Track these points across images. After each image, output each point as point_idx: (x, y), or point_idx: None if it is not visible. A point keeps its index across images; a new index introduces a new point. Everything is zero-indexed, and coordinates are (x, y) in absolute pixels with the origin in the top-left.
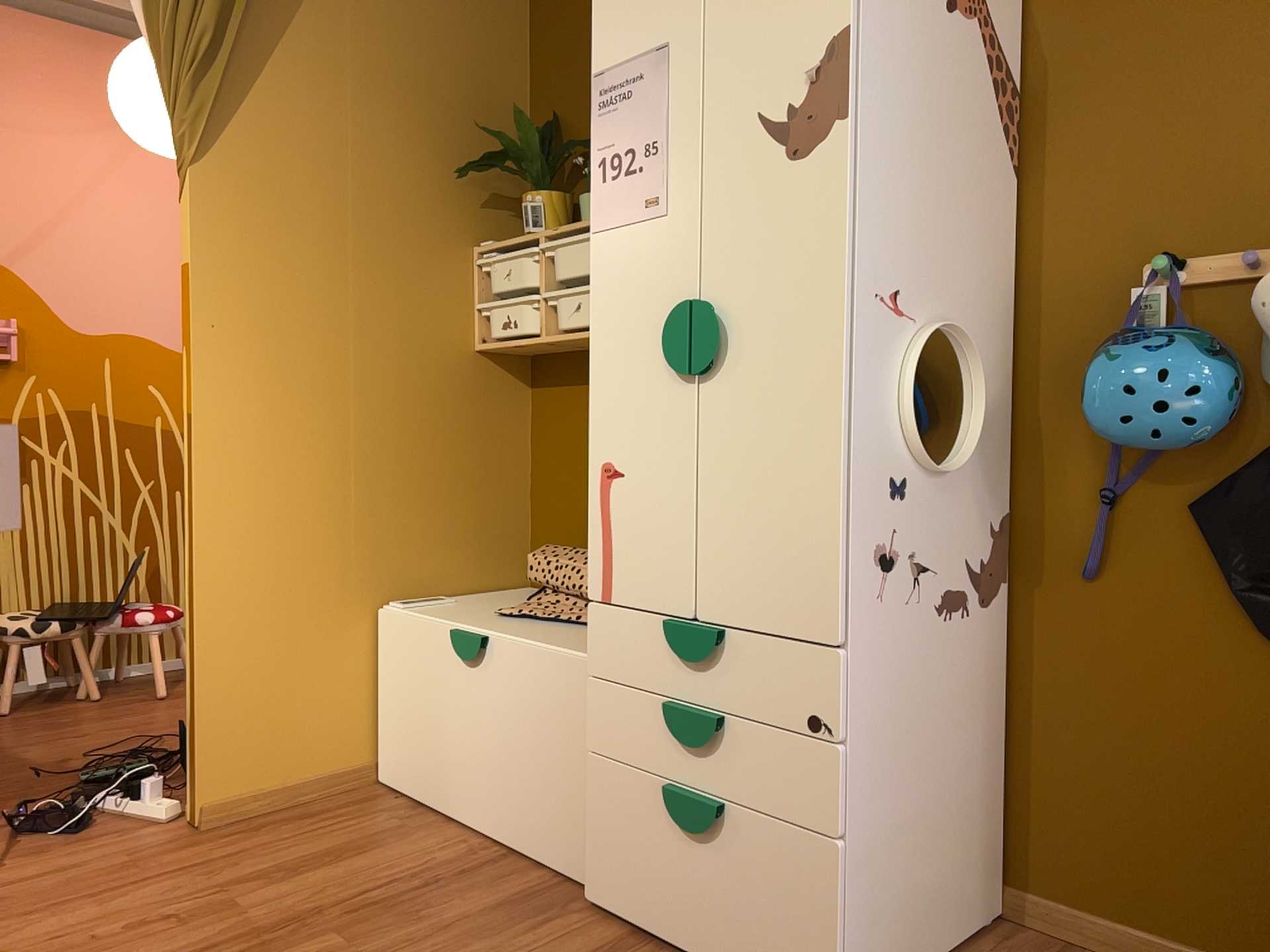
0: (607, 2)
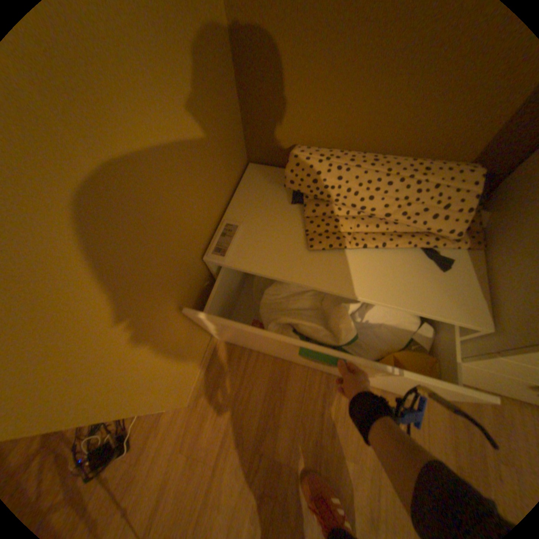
0: None
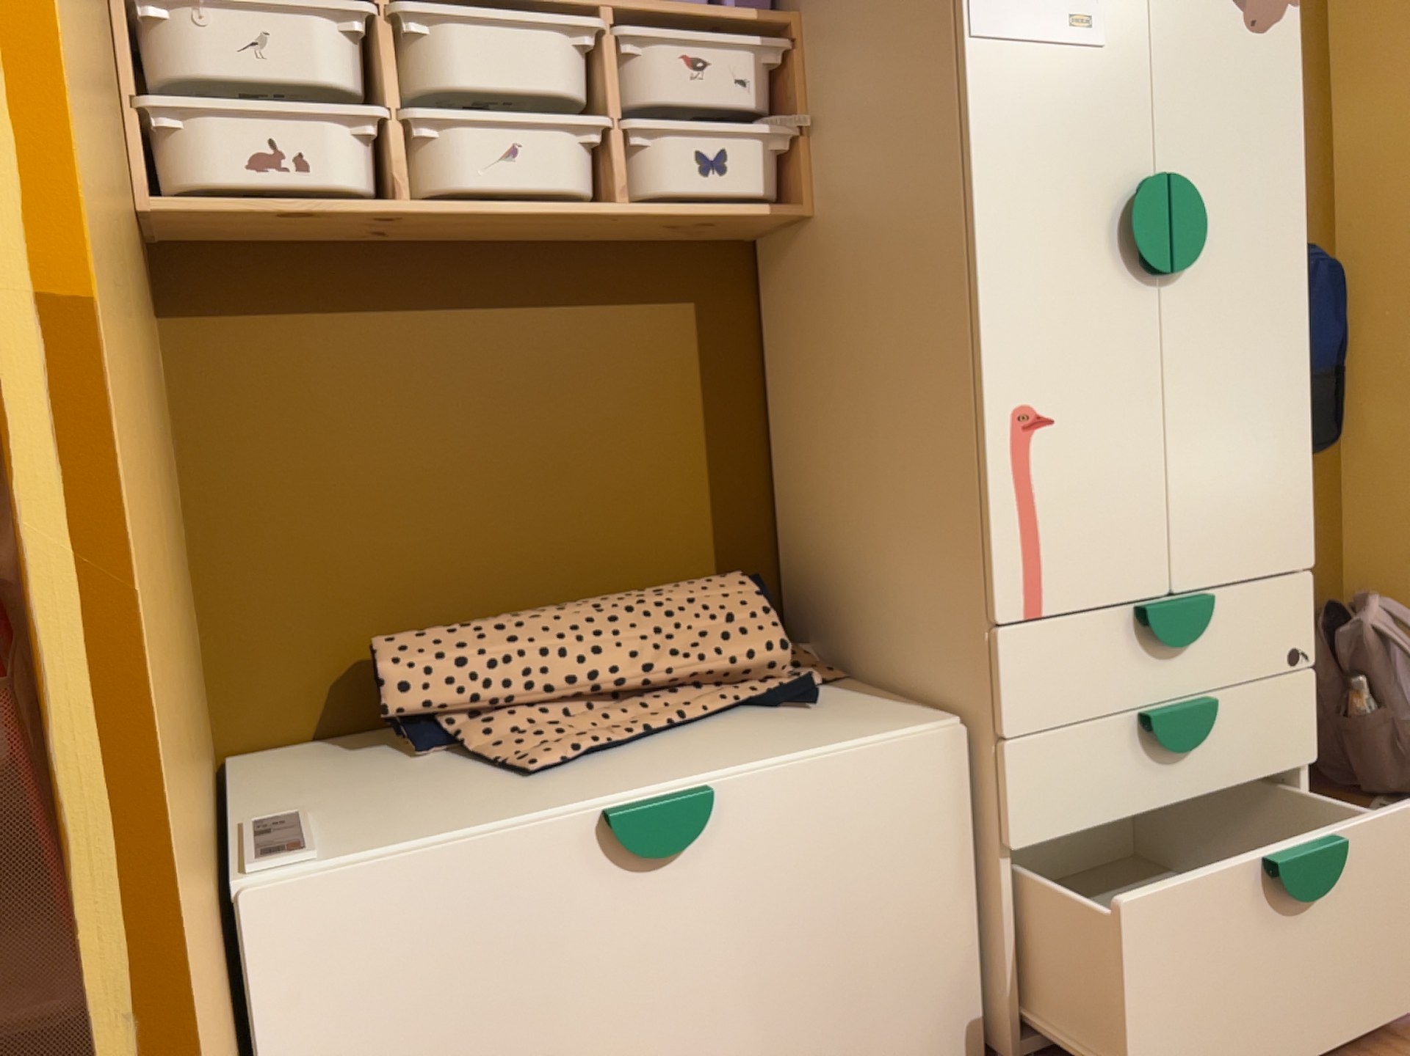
0: None
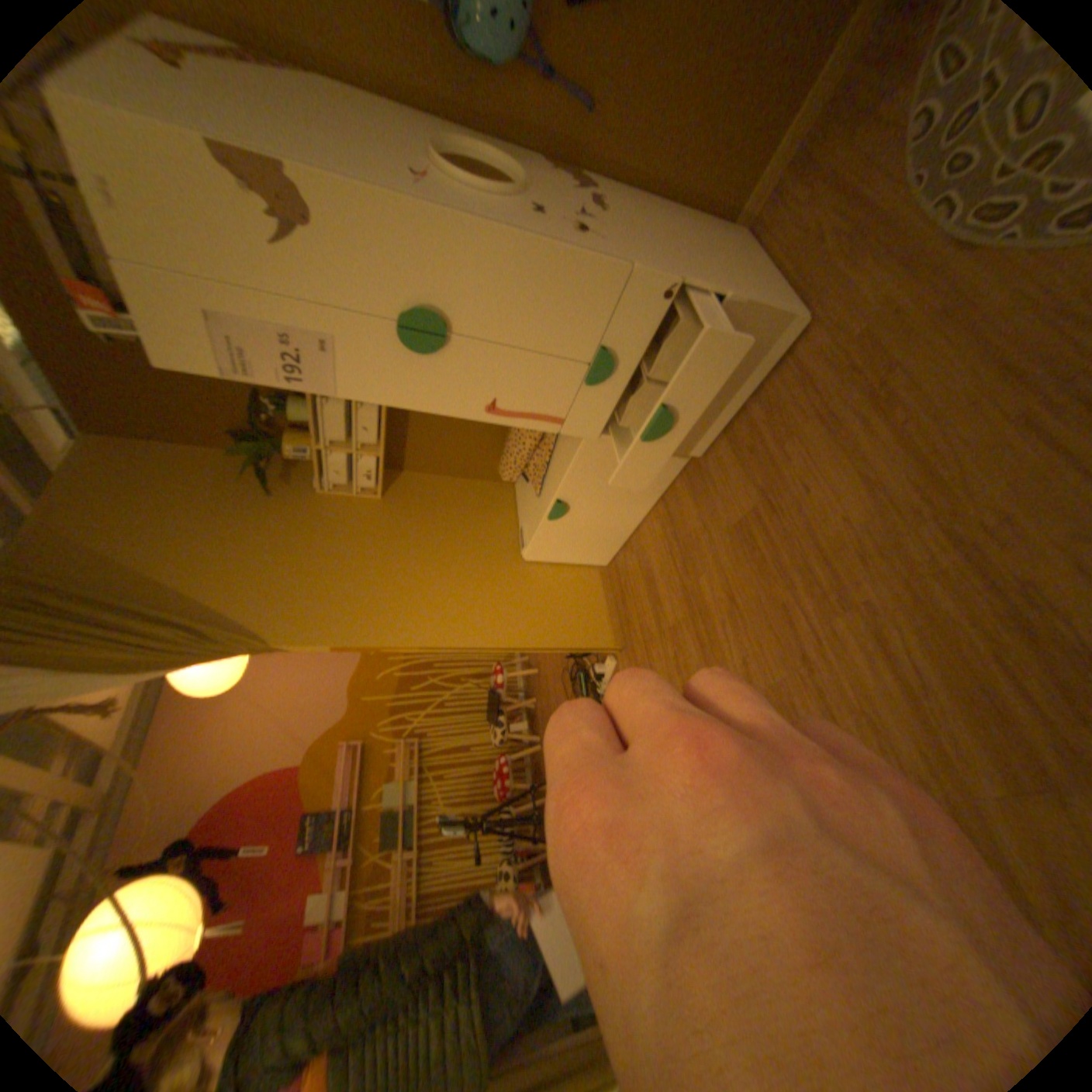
0: (161, 354)
